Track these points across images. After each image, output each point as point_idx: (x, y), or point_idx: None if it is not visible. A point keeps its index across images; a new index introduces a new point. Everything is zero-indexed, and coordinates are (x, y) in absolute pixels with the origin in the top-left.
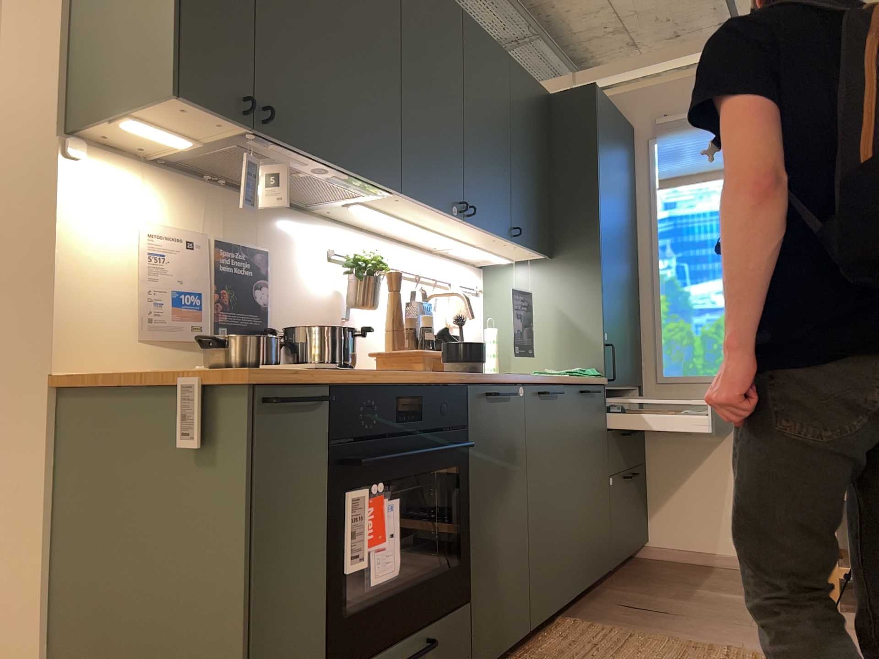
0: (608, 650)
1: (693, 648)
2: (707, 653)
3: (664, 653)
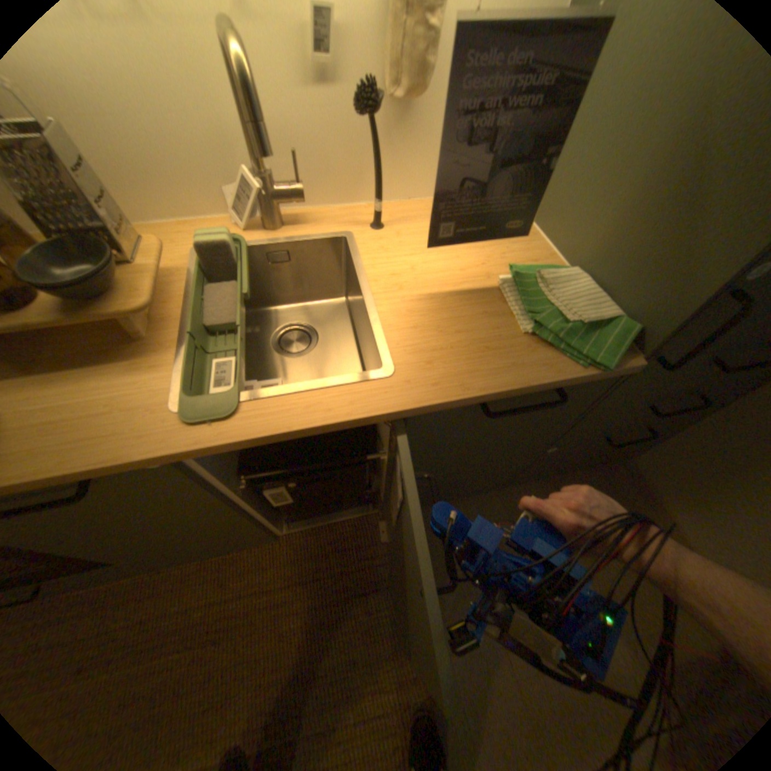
0: (341, 591)
1: (401, 662)
2: (402, 683)
3: (370, 644)
